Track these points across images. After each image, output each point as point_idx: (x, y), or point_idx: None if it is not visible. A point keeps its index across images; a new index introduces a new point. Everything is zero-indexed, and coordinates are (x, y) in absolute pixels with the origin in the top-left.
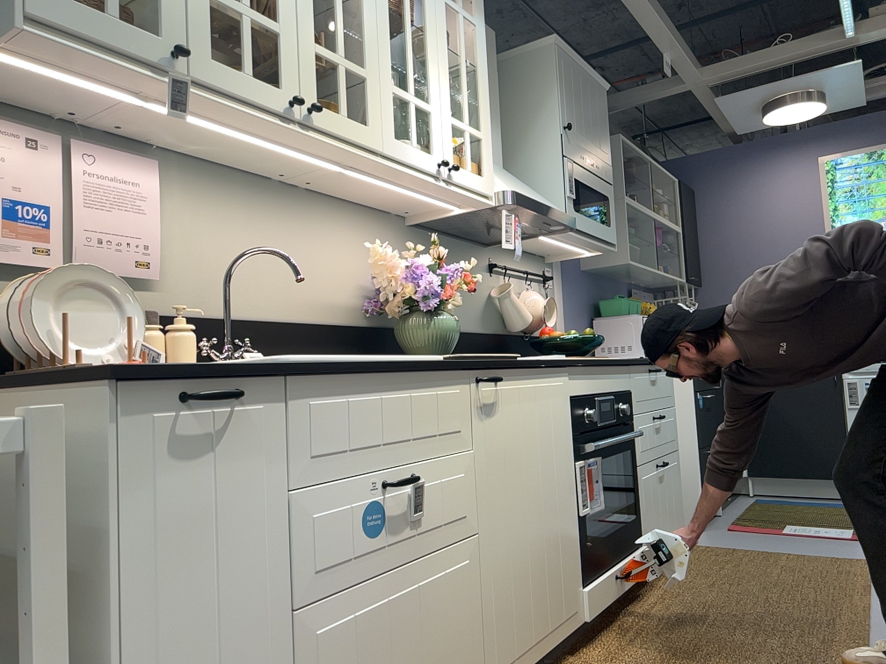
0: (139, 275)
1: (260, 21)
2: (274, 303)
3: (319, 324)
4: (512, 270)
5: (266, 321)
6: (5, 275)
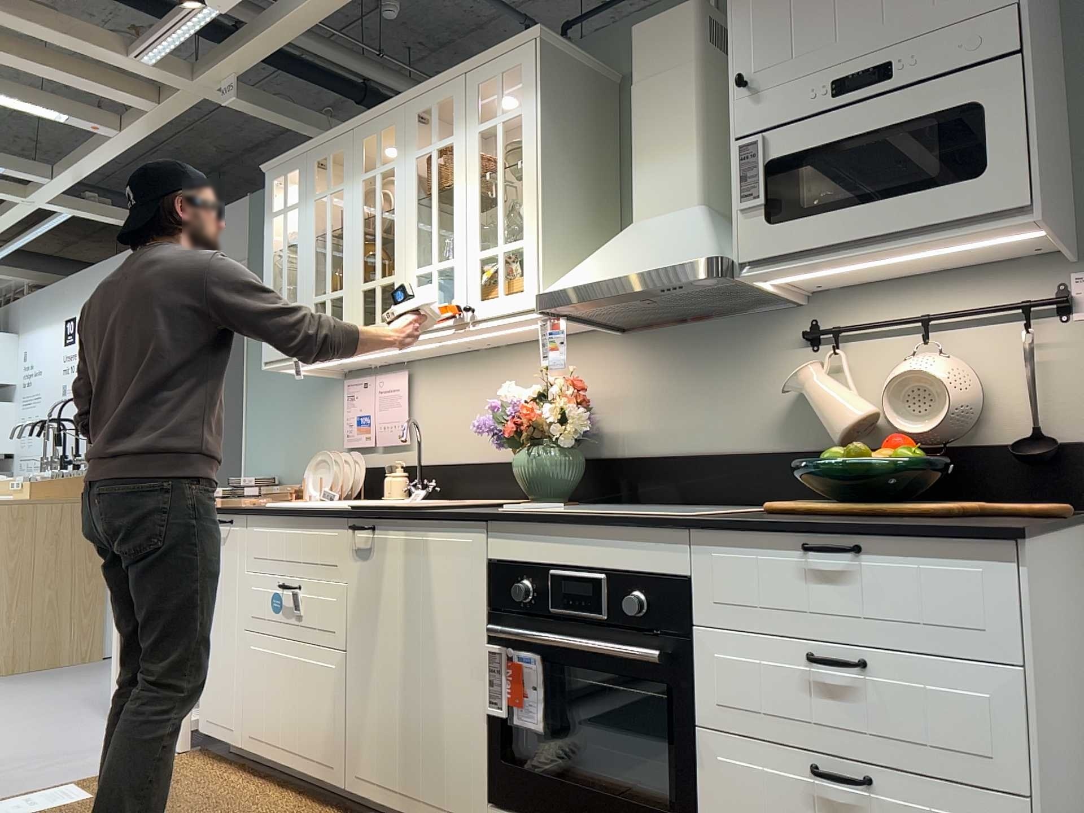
0: (400, 442)
1: (333, 296)
2: (476, 448)
3: (510, 462)
4: (868, 328)
5: (468, 463)
6: (361, 451)
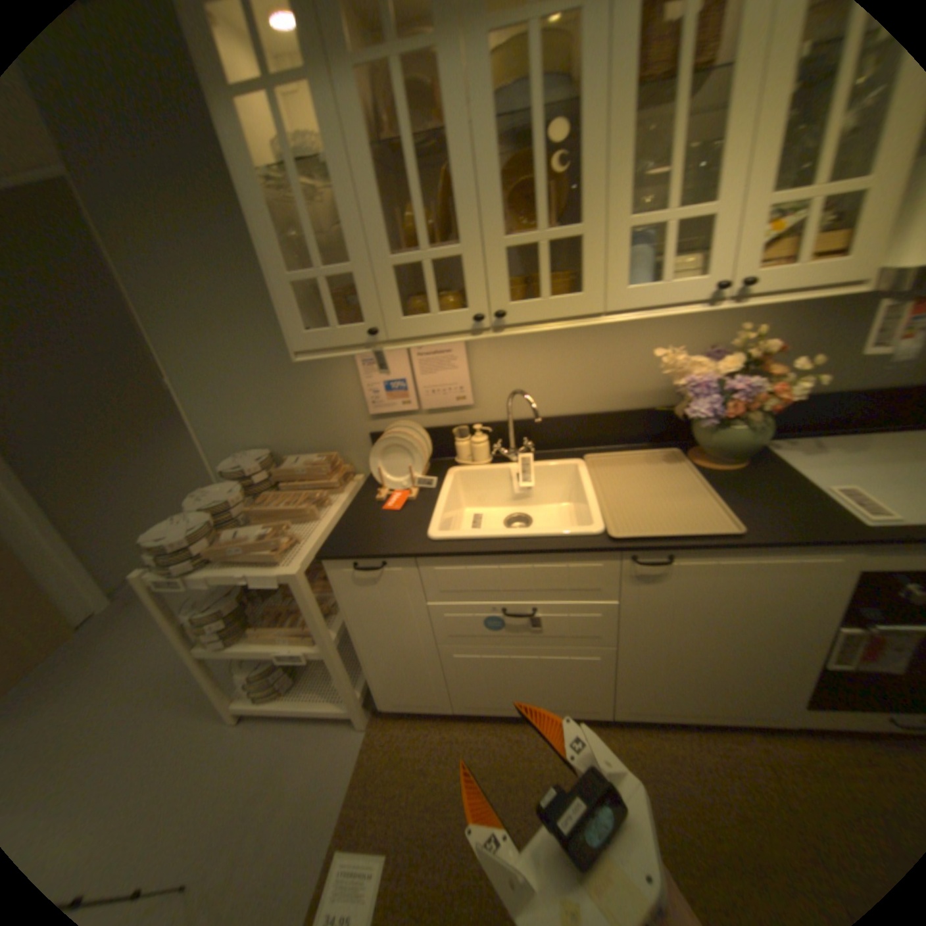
0: (461, 403)
1: (441, 255)
2: (570, 402)
3: (617, 412)
4: None
5: (561, 416)
6: (397, 415)
